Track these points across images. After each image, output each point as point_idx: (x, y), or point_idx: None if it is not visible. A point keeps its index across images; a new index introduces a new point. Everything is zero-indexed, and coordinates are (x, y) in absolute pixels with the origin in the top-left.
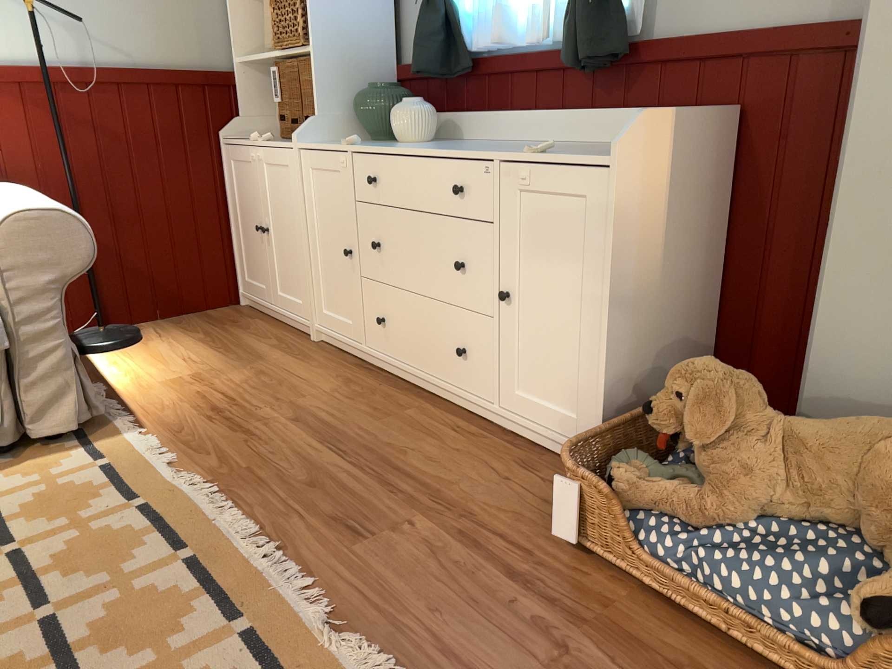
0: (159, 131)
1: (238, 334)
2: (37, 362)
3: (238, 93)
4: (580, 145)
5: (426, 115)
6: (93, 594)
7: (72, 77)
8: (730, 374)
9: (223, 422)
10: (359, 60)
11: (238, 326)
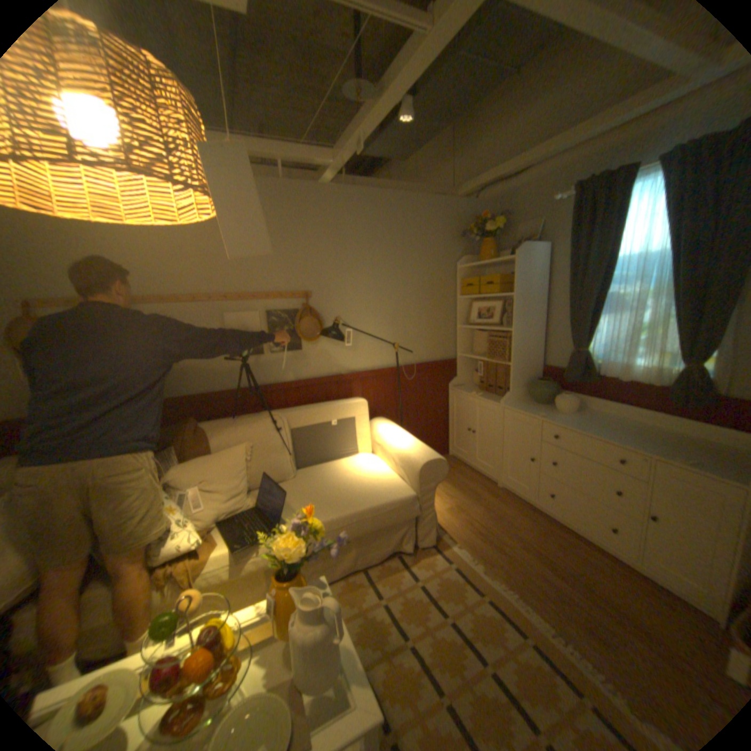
0: (426, 385)
1: (460, 478)
2: (425, 518)
3: (457, 366)
4: (680, 436)
5: (577, 403)
6: (505, 663)
7: (400, 369)
8: None
9: (491, 545)
10: (529, 365)
11: (457, 471)
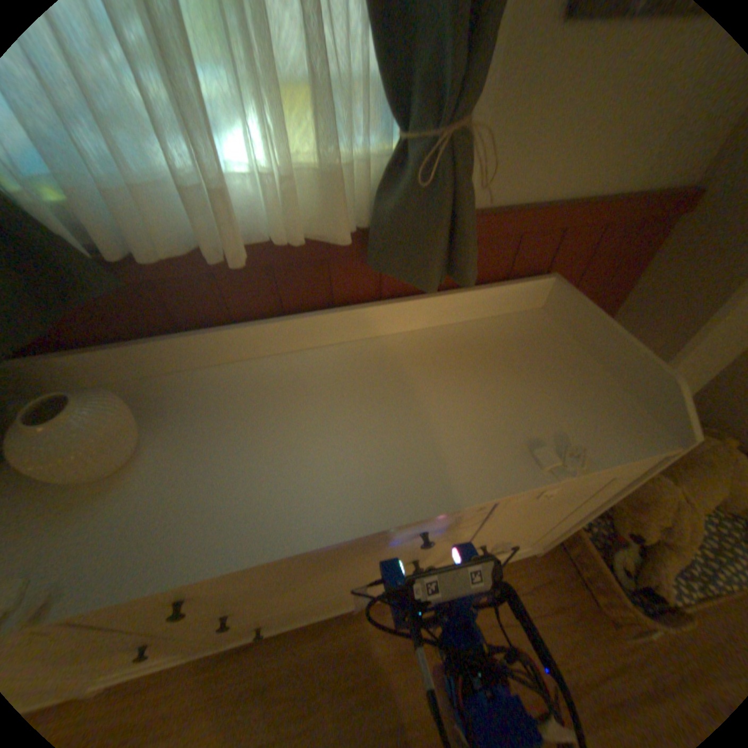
0: None
1: None
2: None
3: None
4: (404, 345)
5: (122, 413)
6: None
7: None
8: (666, 487)
9: None
10: None
11: None
